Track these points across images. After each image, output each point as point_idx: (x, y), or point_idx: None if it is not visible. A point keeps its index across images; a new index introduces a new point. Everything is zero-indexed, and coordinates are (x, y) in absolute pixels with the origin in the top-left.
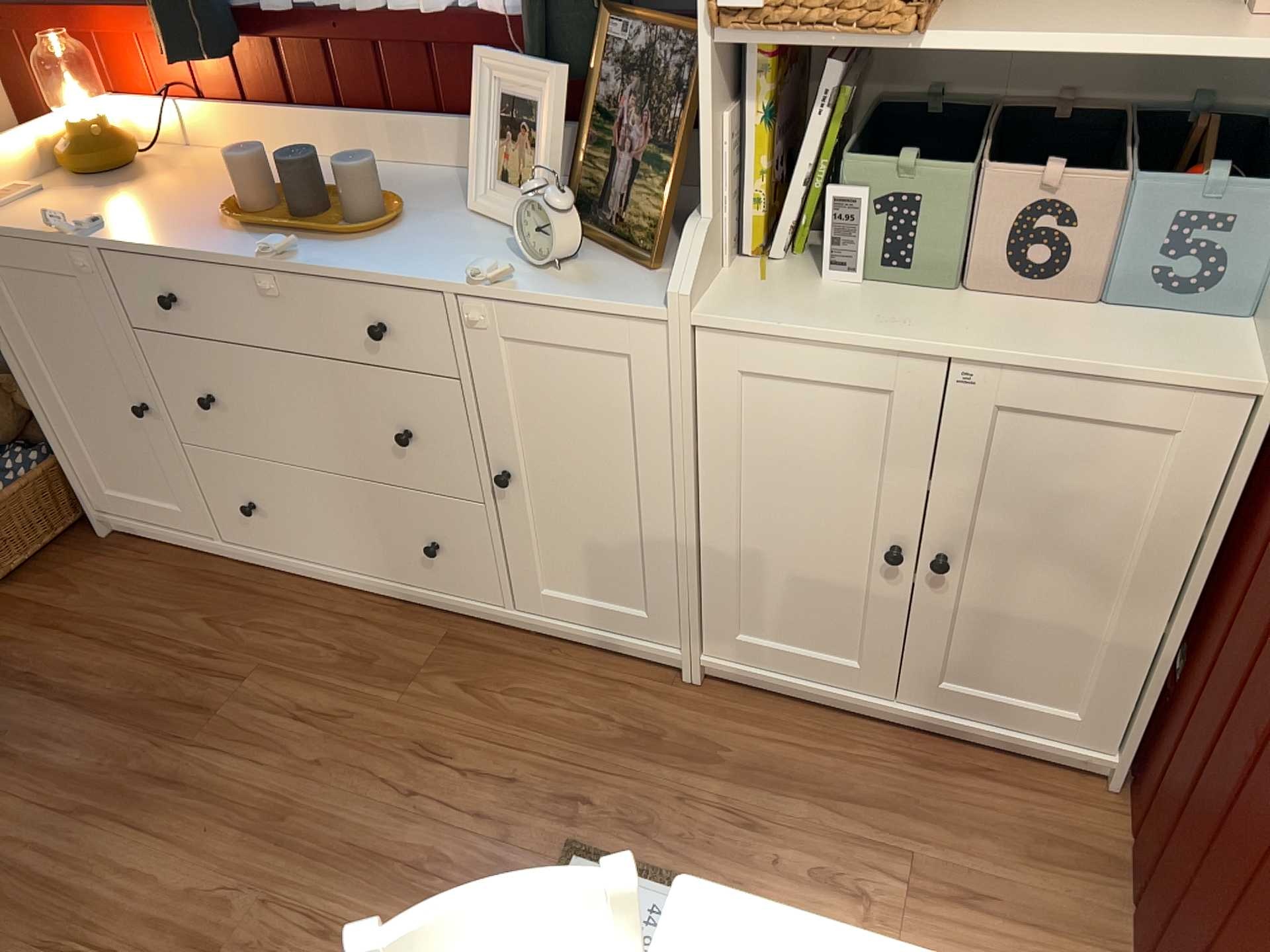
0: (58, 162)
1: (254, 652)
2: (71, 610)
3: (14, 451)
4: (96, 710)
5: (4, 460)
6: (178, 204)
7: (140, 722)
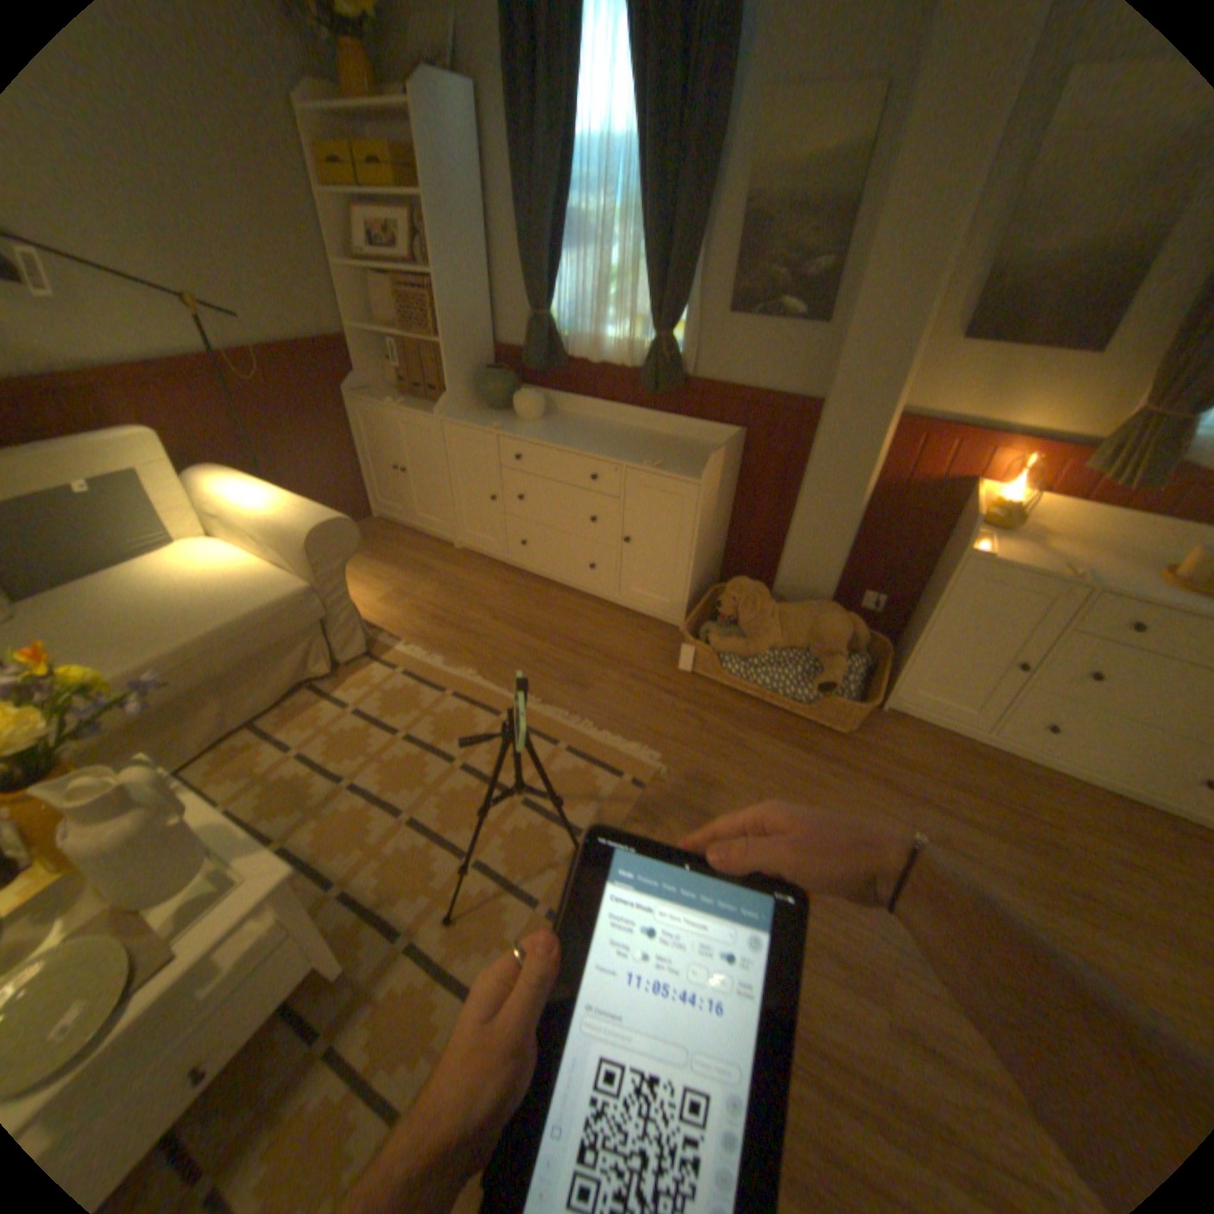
0: (993, 521)
1: (1053, 814)
2: (908, 760)
3: (852, 657)
4: (989, 835)
5: (851, 662)
6: (1108, 566)
7: (1025, 850)
